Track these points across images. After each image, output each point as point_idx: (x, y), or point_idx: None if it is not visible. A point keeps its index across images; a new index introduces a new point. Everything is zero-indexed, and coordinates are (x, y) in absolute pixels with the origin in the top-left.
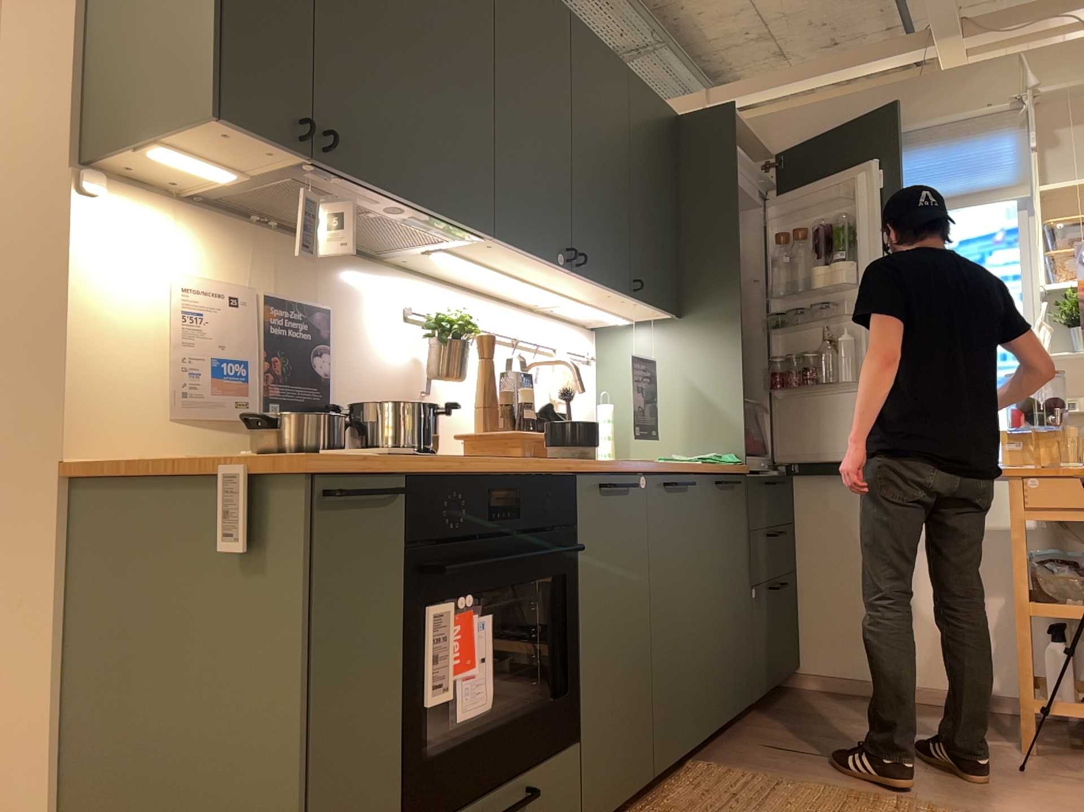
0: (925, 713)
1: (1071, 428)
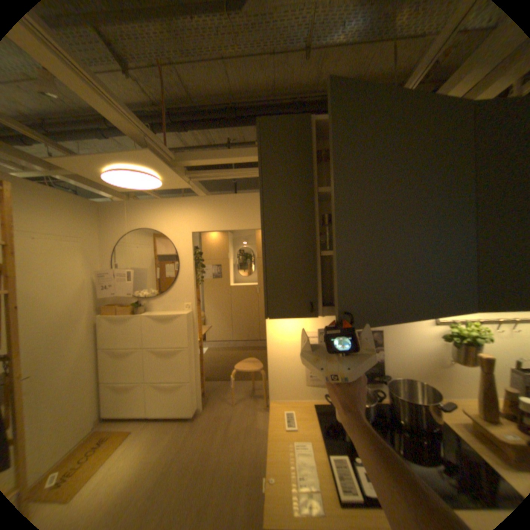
0: None
1: None
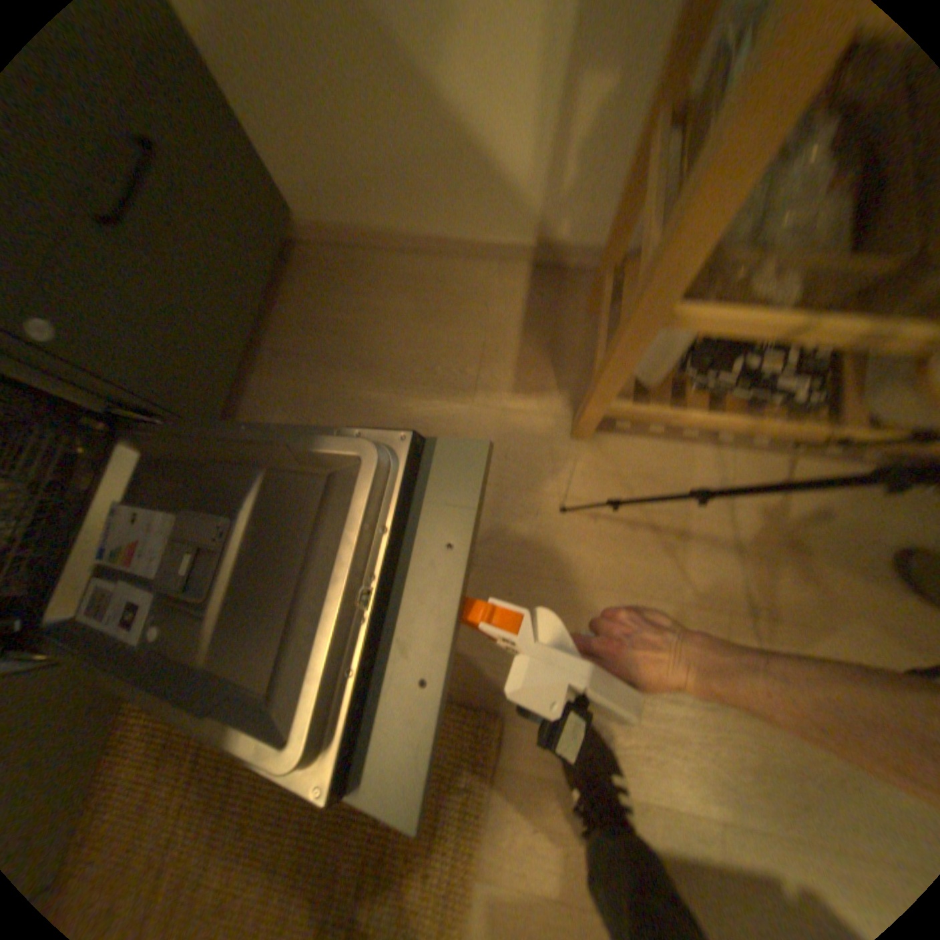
0: (463, 300)
1: None
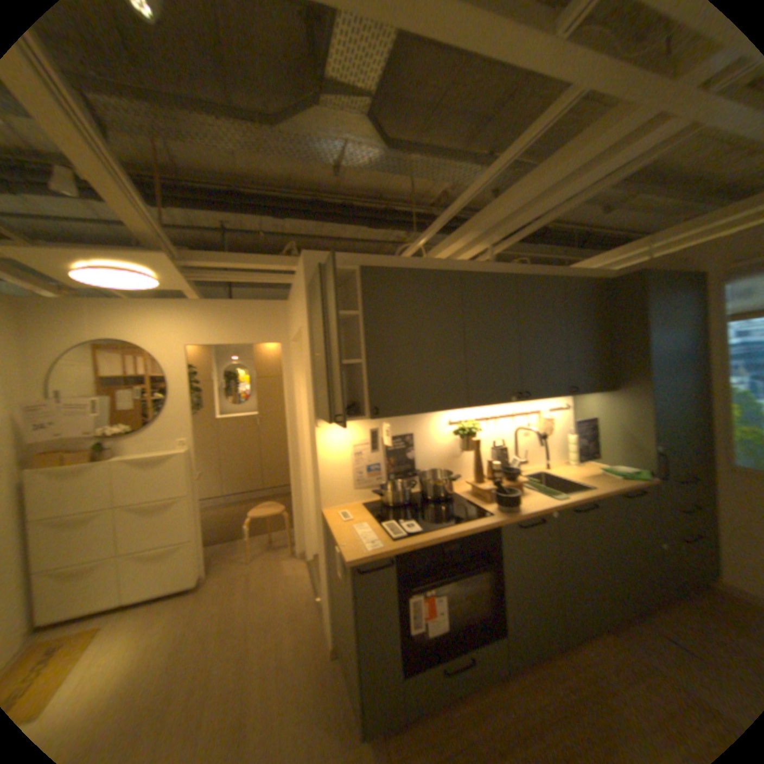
0: None
1: None
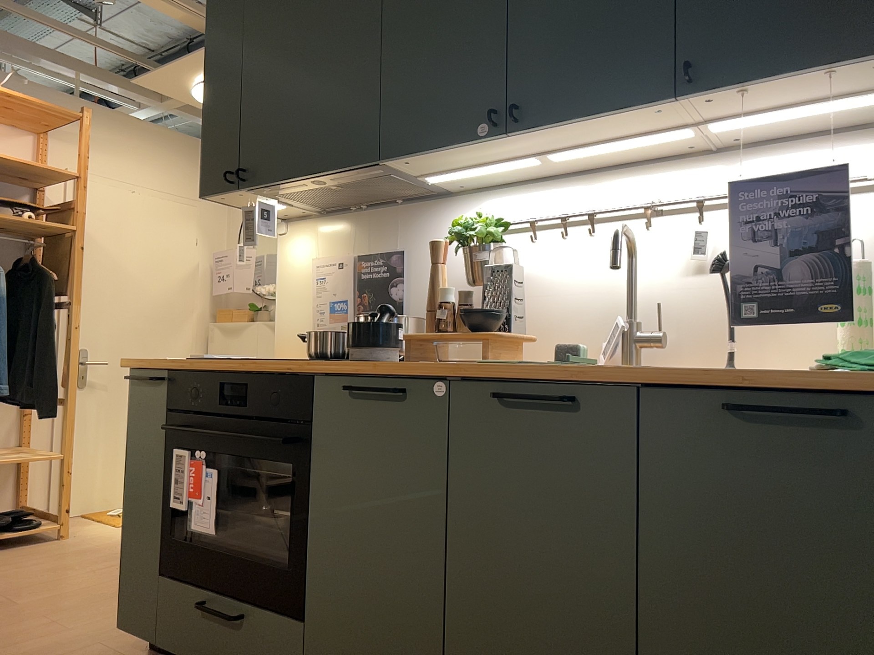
0: None
1: None
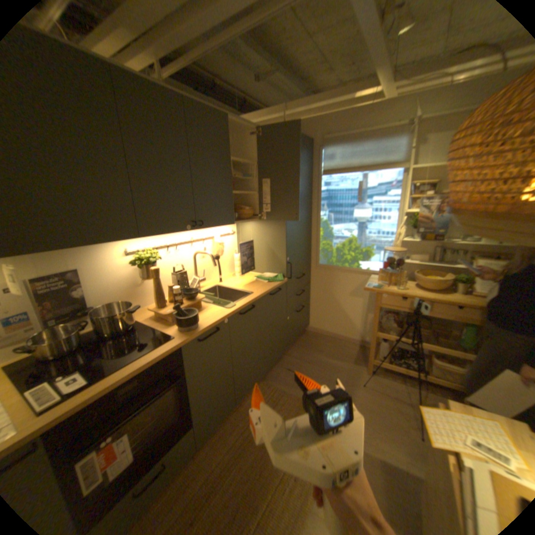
0: (343, 347)
1: (405, 272)
